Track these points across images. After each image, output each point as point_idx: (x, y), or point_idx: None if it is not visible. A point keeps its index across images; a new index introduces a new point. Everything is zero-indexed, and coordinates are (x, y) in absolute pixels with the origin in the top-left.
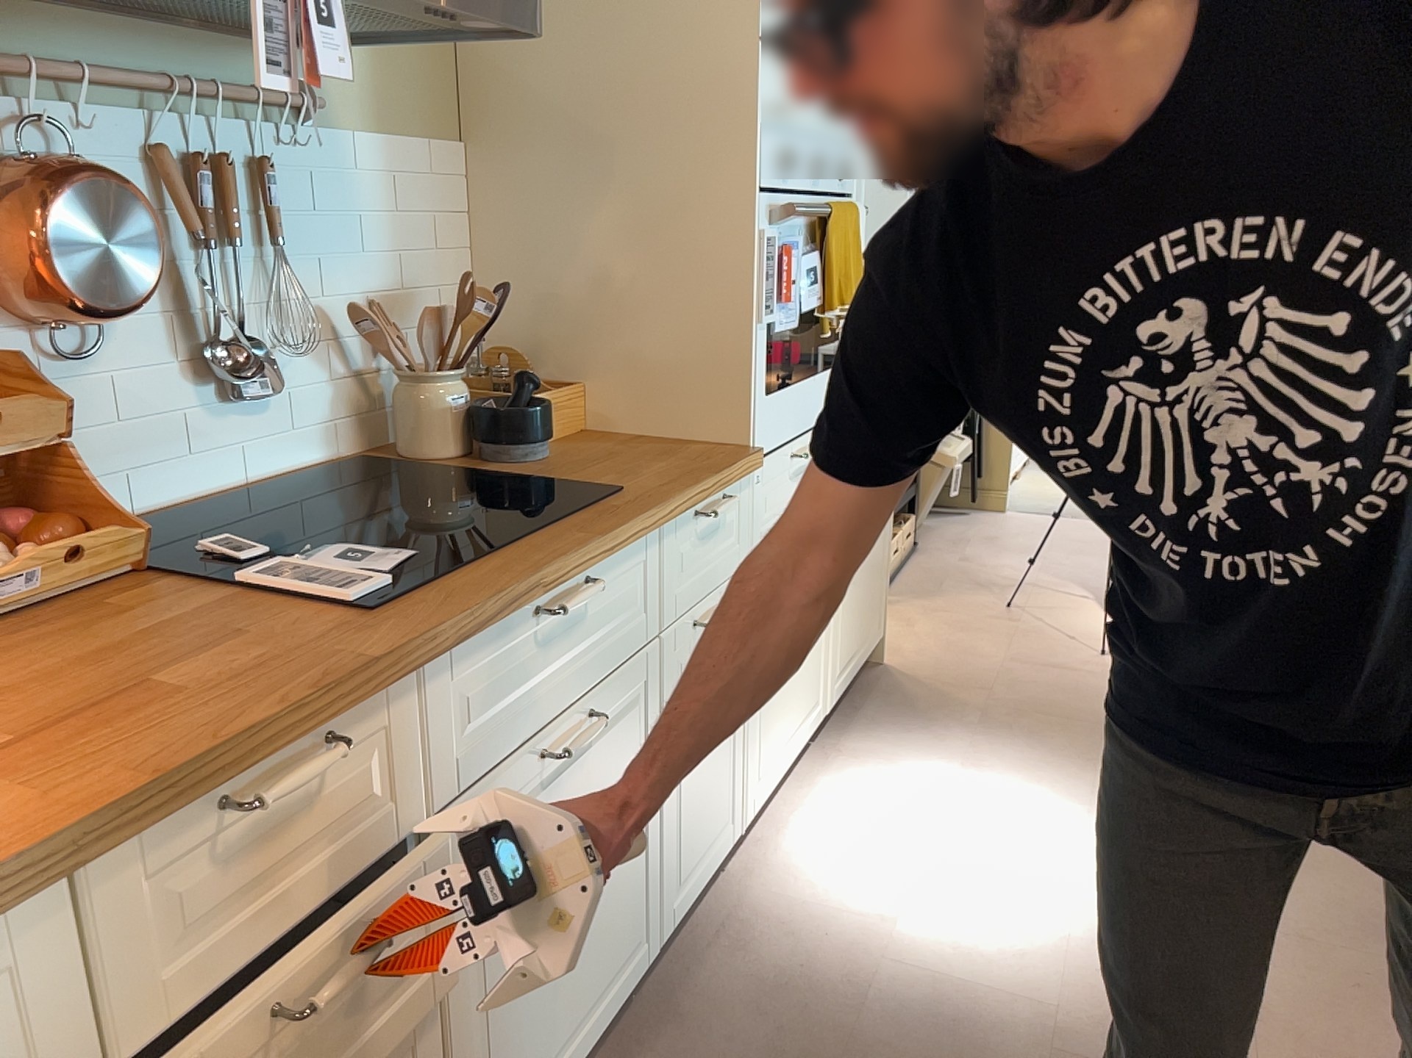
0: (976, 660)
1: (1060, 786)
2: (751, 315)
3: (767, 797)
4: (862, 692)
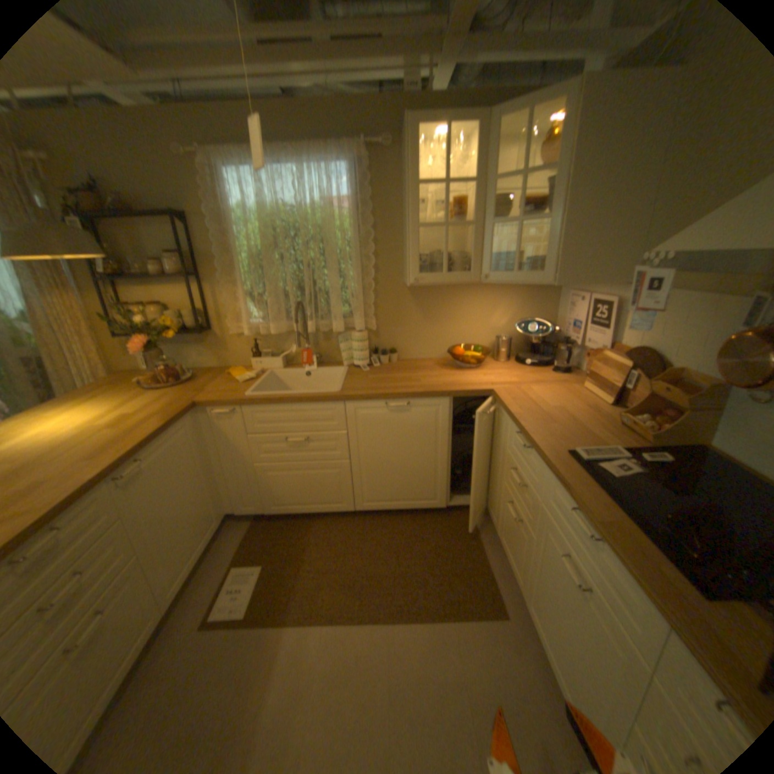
0: None
1: None
2: None
3: None
4: None
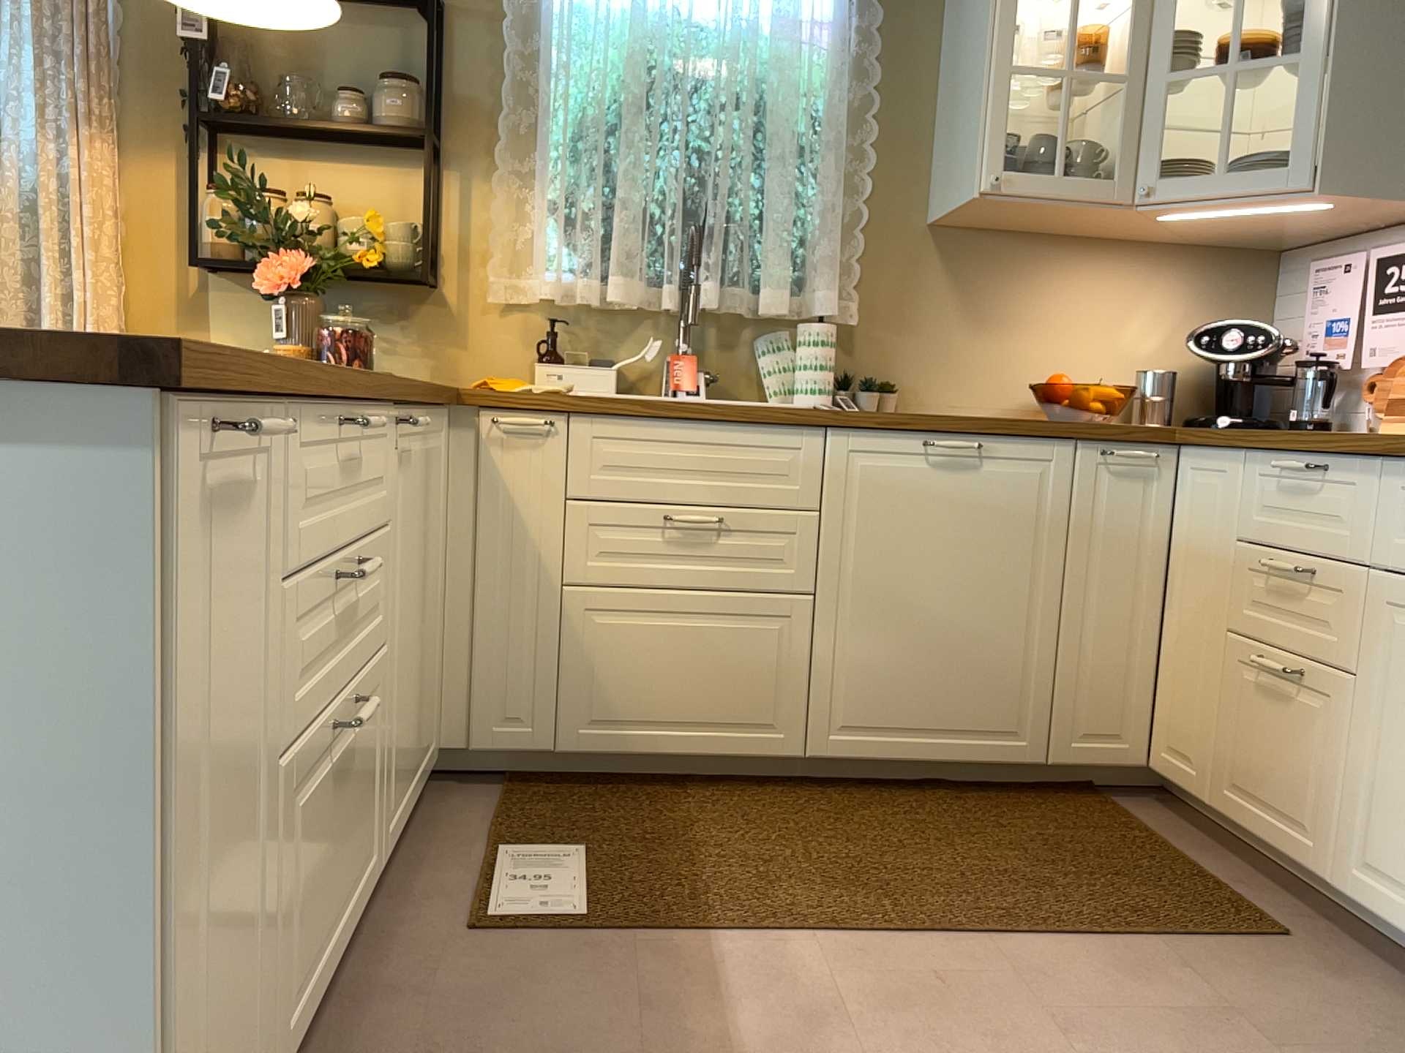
0: None
1: None
2: None
3: None
4: None
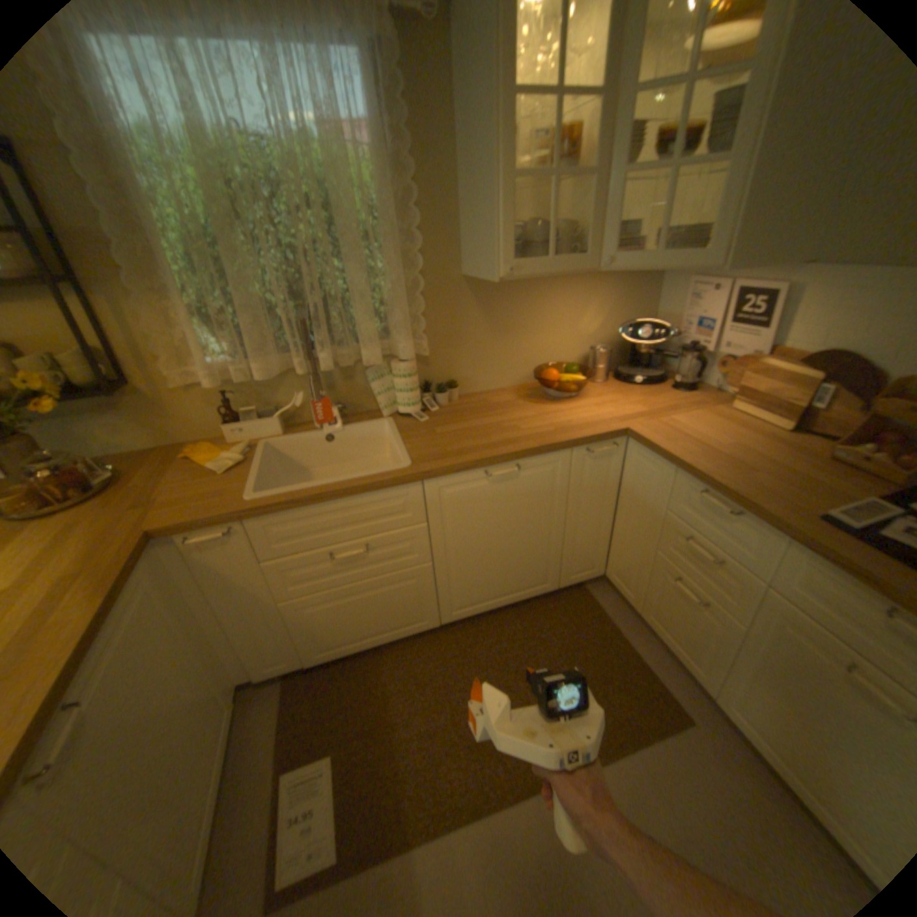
0: None
1: None
2: None
3: None
4: None
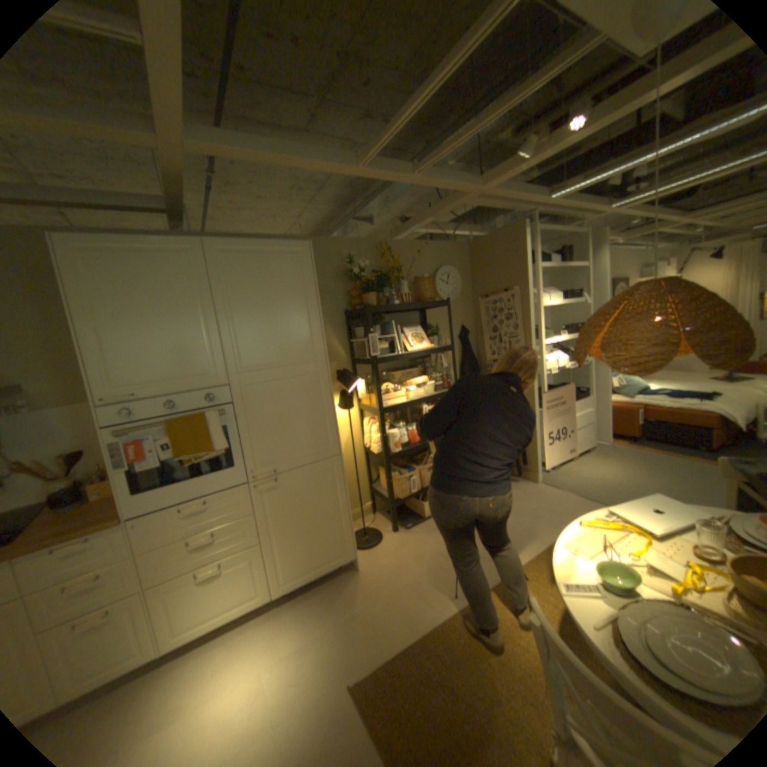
0: (394, 583)
1: (312, 688)
2: (107, 471)
3: (190, 640)
4: (328, 586)
